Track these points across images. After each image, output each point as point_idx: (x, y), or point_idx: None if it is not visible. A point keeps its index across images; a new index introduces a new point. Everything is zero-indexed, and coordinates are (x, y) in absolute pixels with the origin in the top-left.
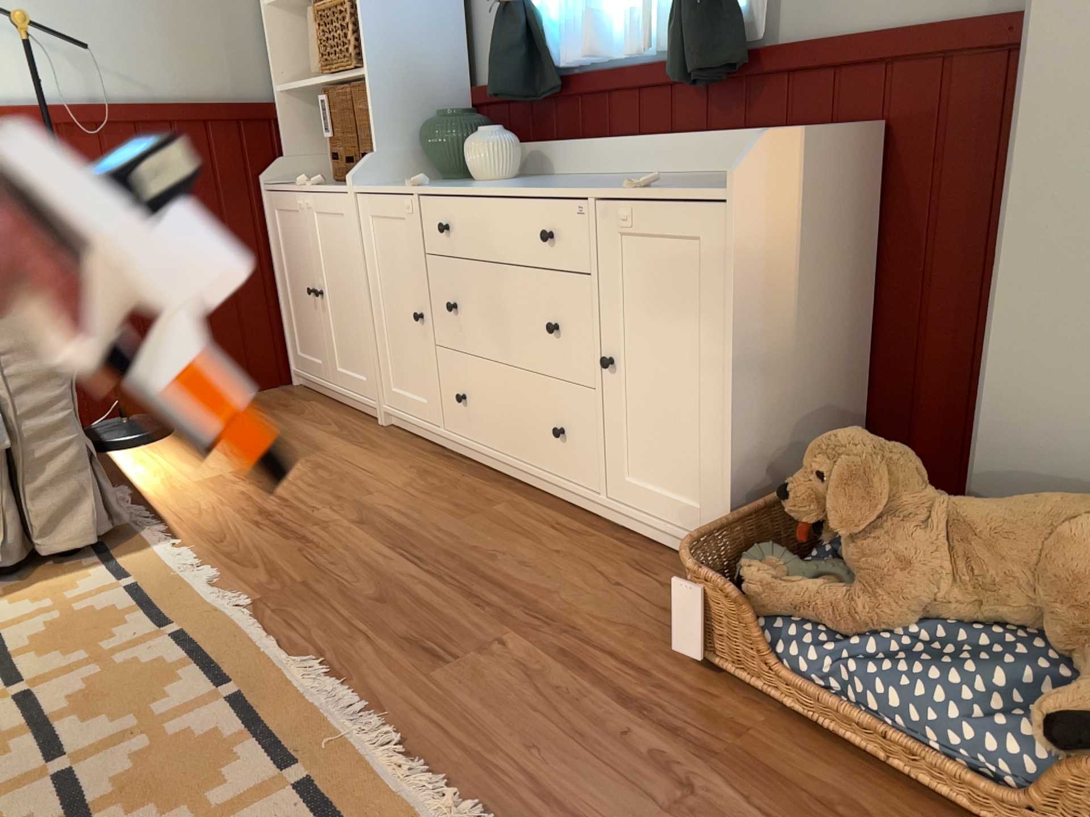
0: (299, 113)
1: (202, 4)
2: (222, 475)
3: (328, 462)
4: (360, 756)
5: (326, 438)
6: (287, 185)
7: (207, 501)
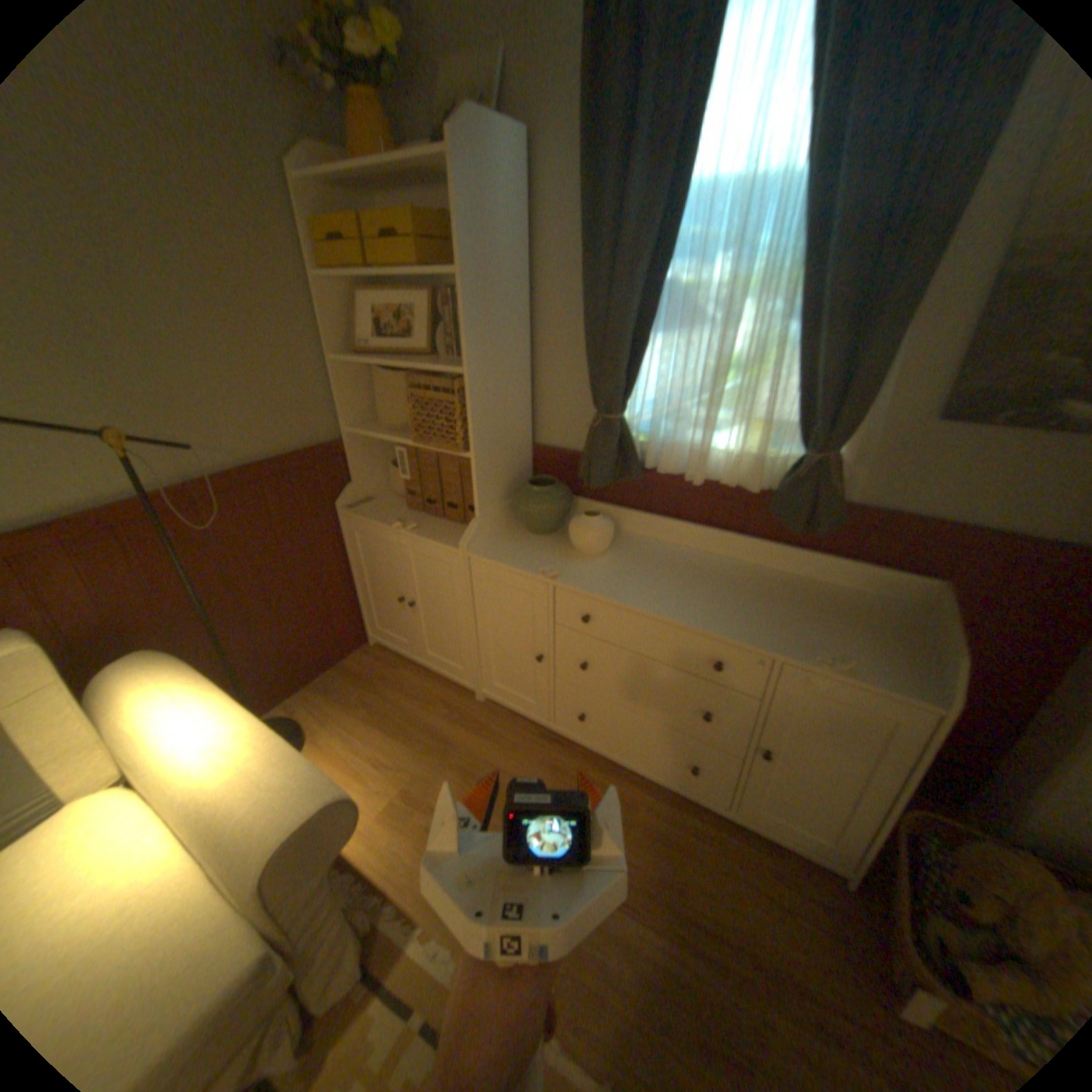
0: (363, 441)
1: (273, 359)
2: (392, 800)
3: (470, 763)
4: None
5: (446, 723)
6: (365, 506)
7: (404, 848)
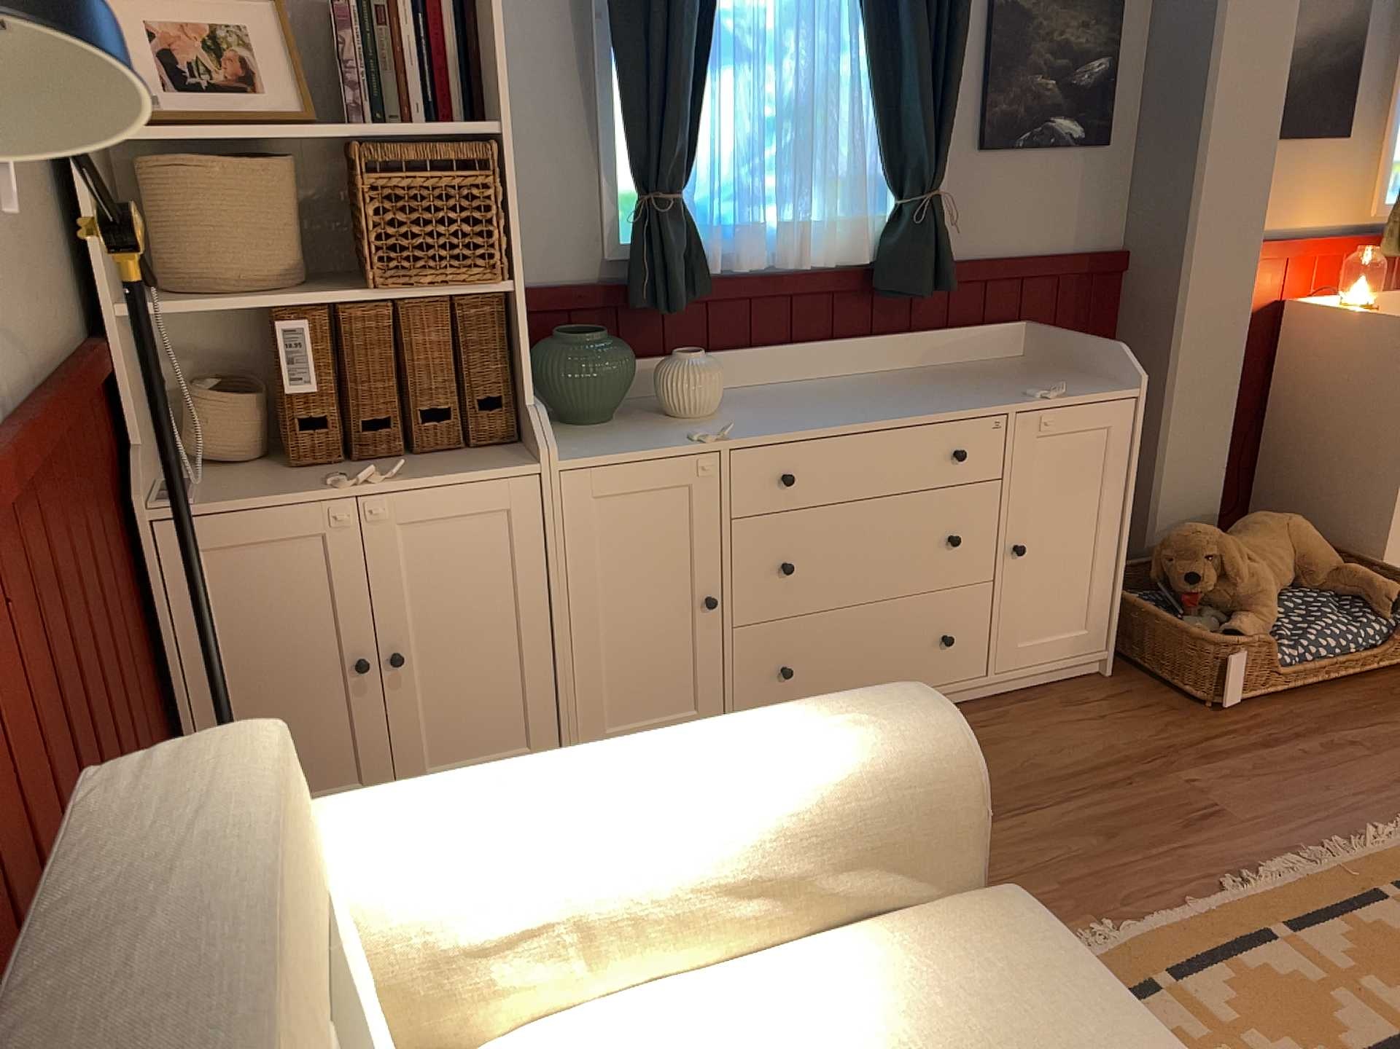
0: (130, 349)
1: None
2: None
3: None
4: (1361, 862)
5: None
6: (198, 494)
7: None
